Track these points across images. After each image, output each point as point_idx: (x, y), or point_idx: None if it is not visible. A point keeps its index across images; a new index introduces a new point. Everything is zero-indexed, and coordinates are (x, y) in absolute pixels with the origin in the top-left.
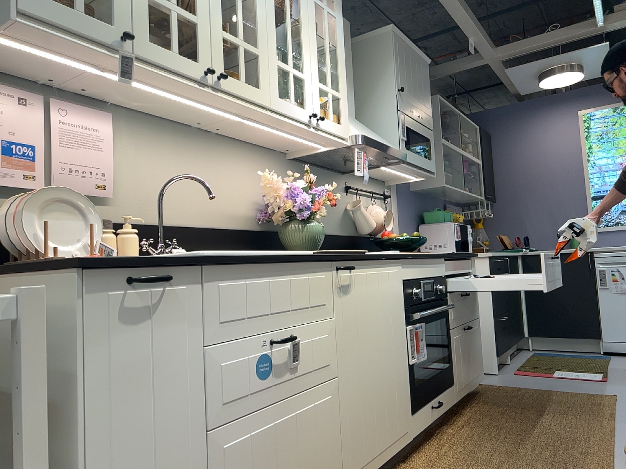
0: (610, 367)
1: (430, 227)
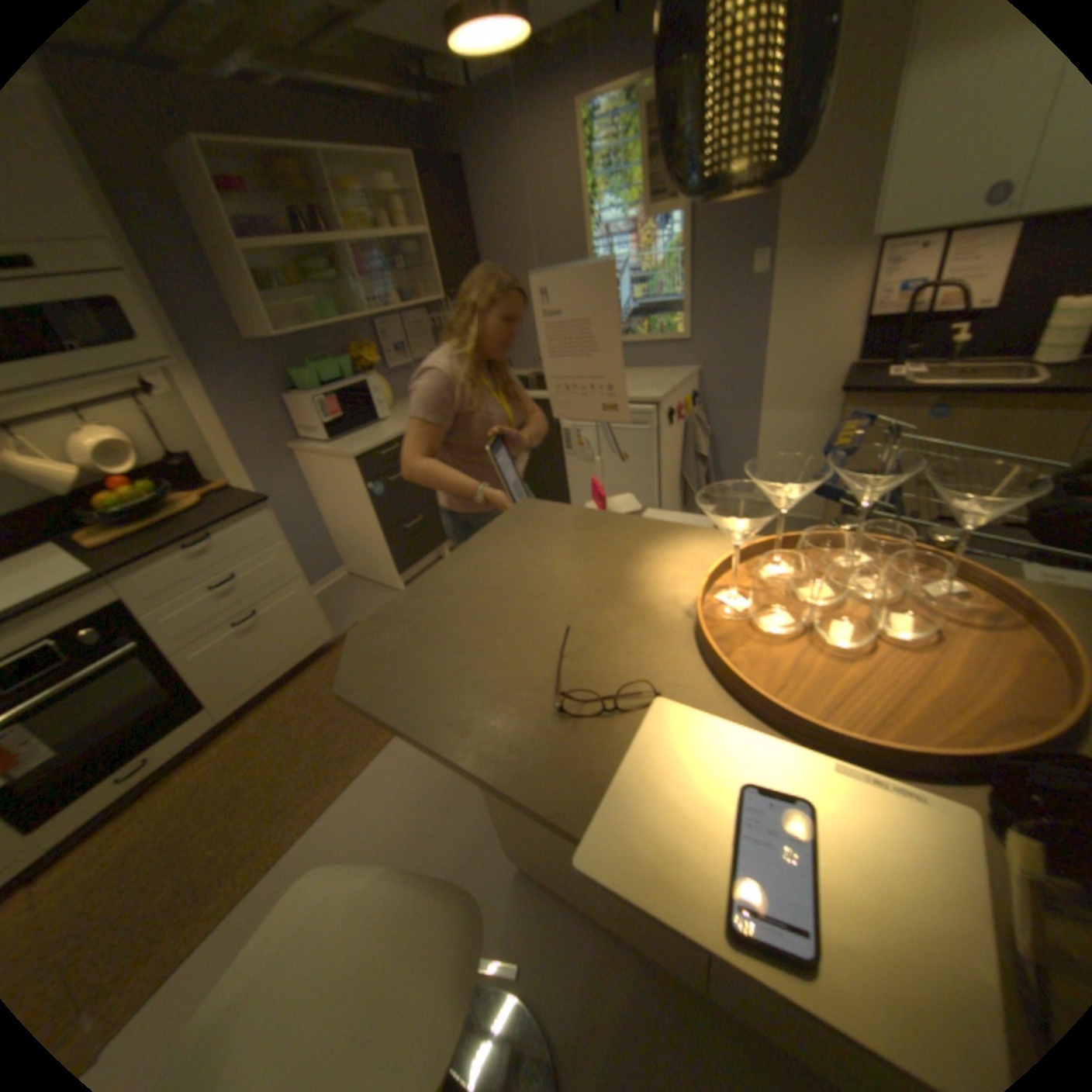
0: None
1: (292, 397)
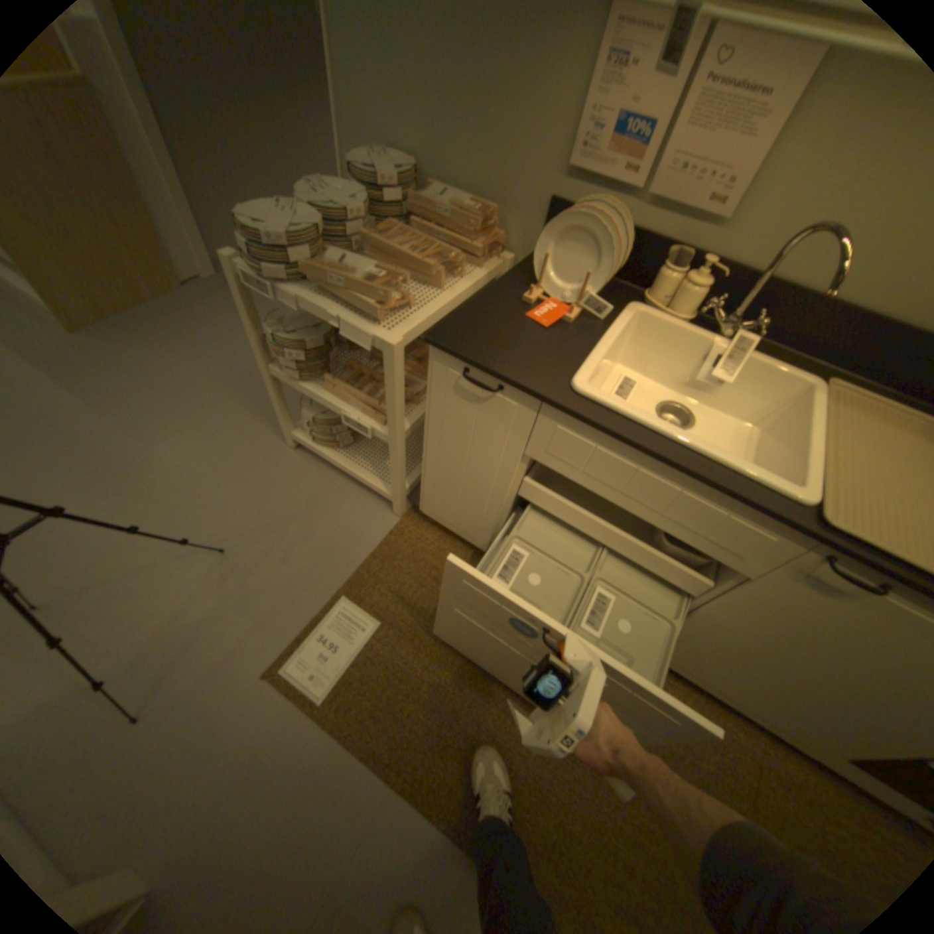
0: None
1: None
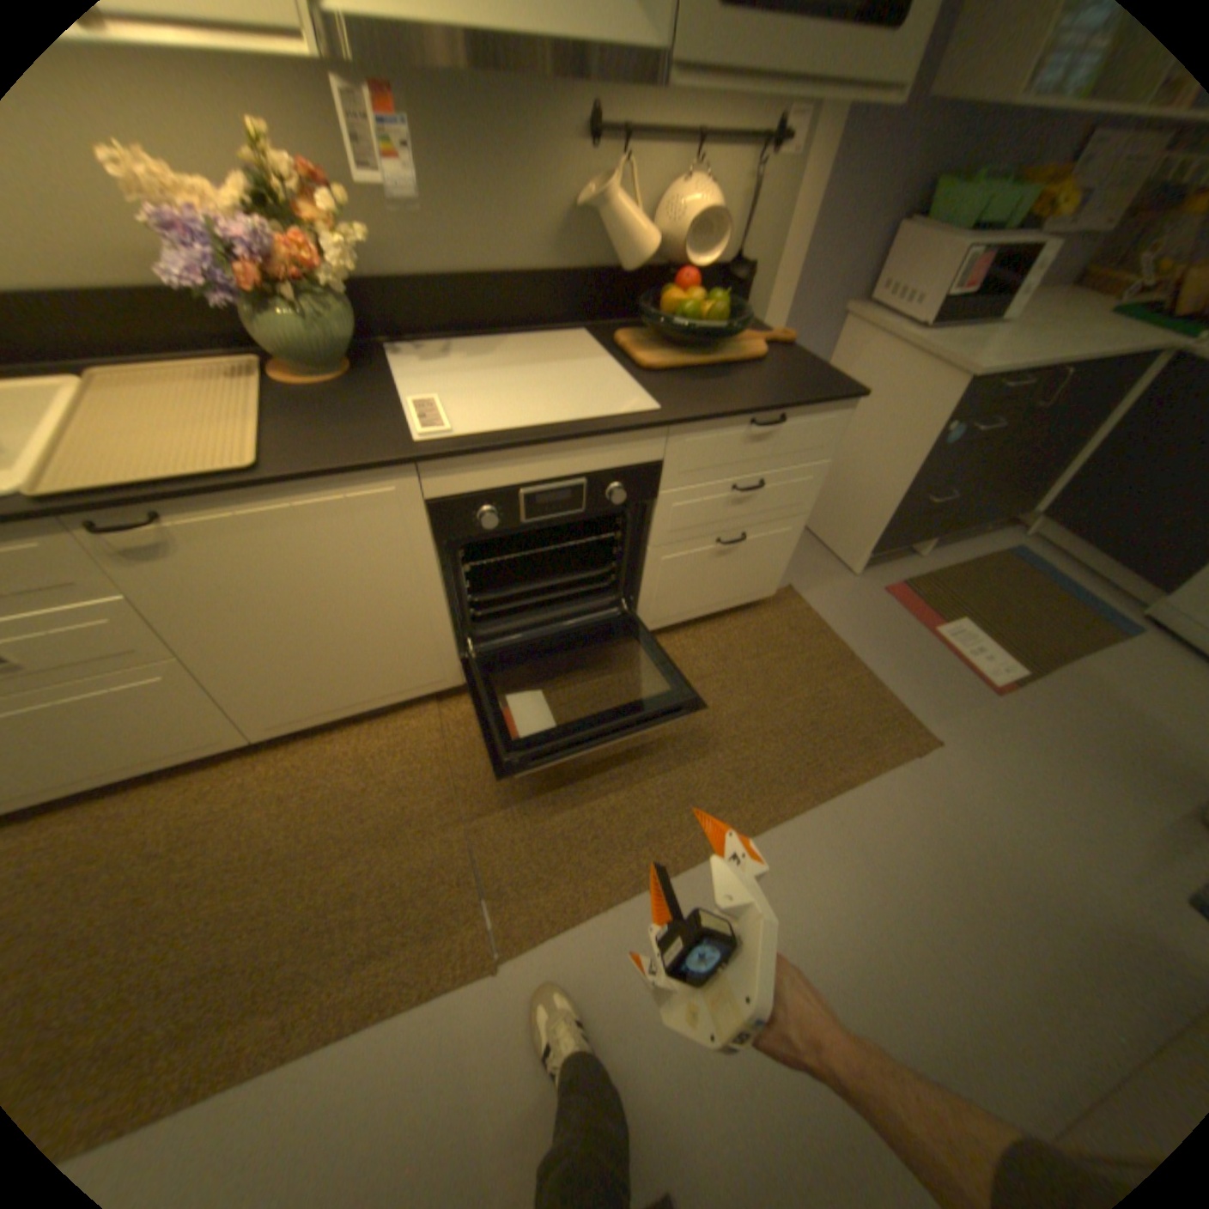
0: (1084, 664)
1: (920, 231)
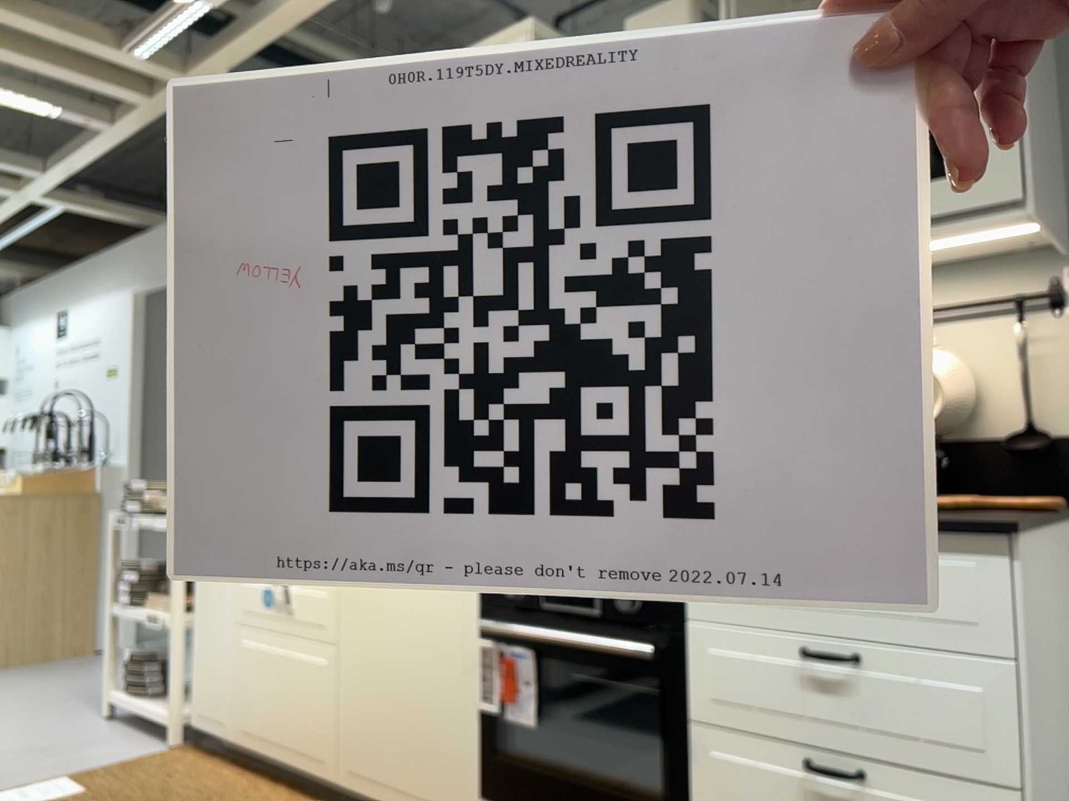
0: None
1: None
